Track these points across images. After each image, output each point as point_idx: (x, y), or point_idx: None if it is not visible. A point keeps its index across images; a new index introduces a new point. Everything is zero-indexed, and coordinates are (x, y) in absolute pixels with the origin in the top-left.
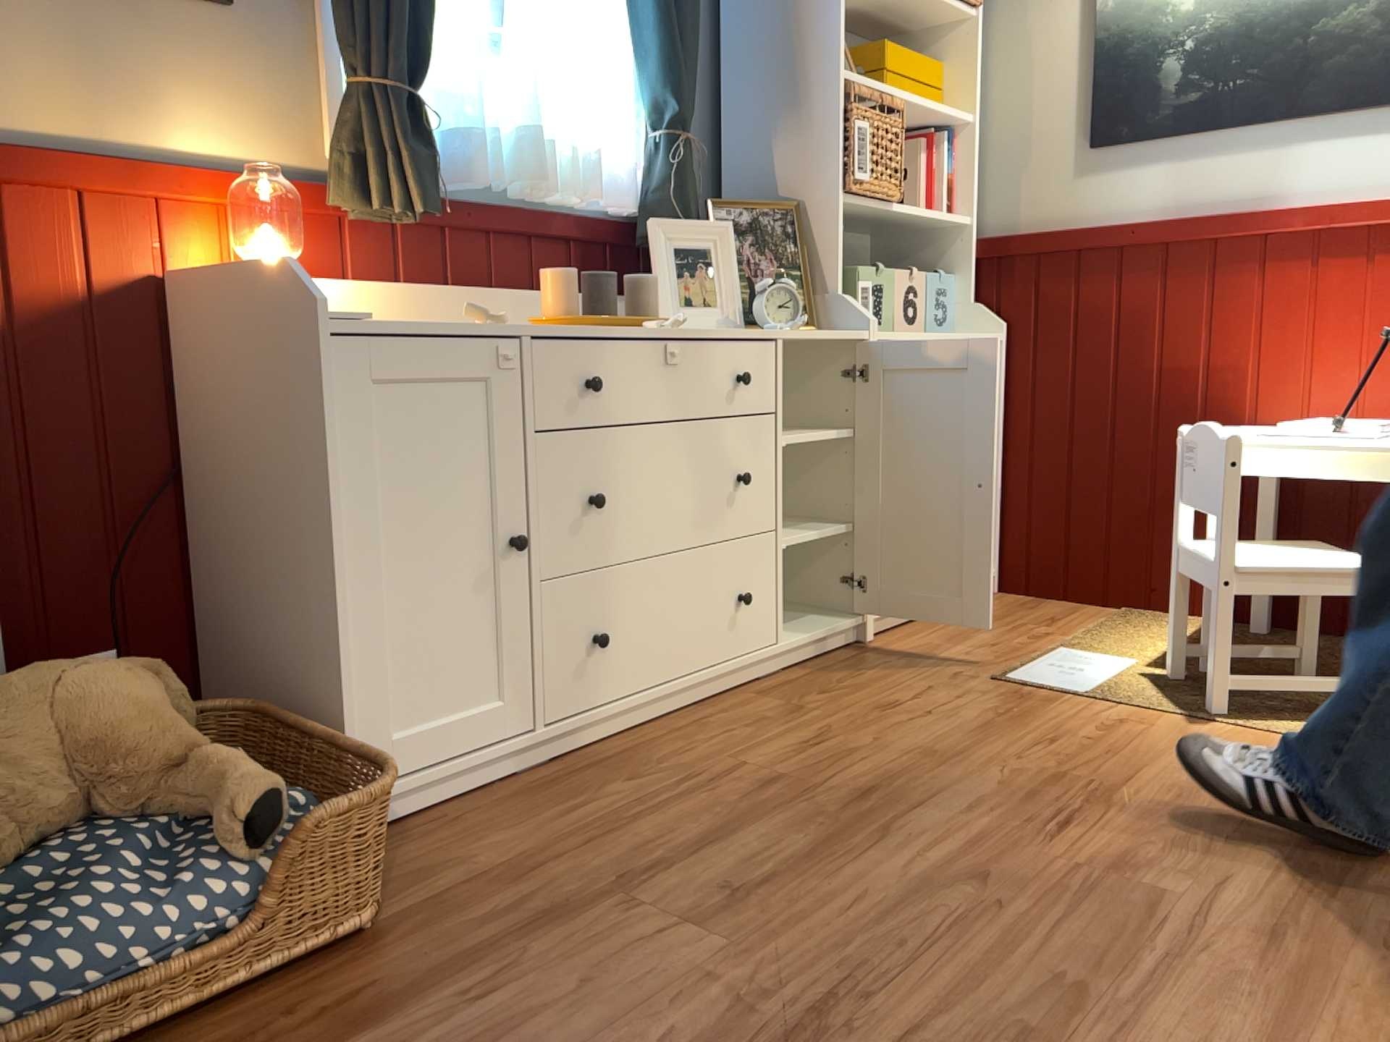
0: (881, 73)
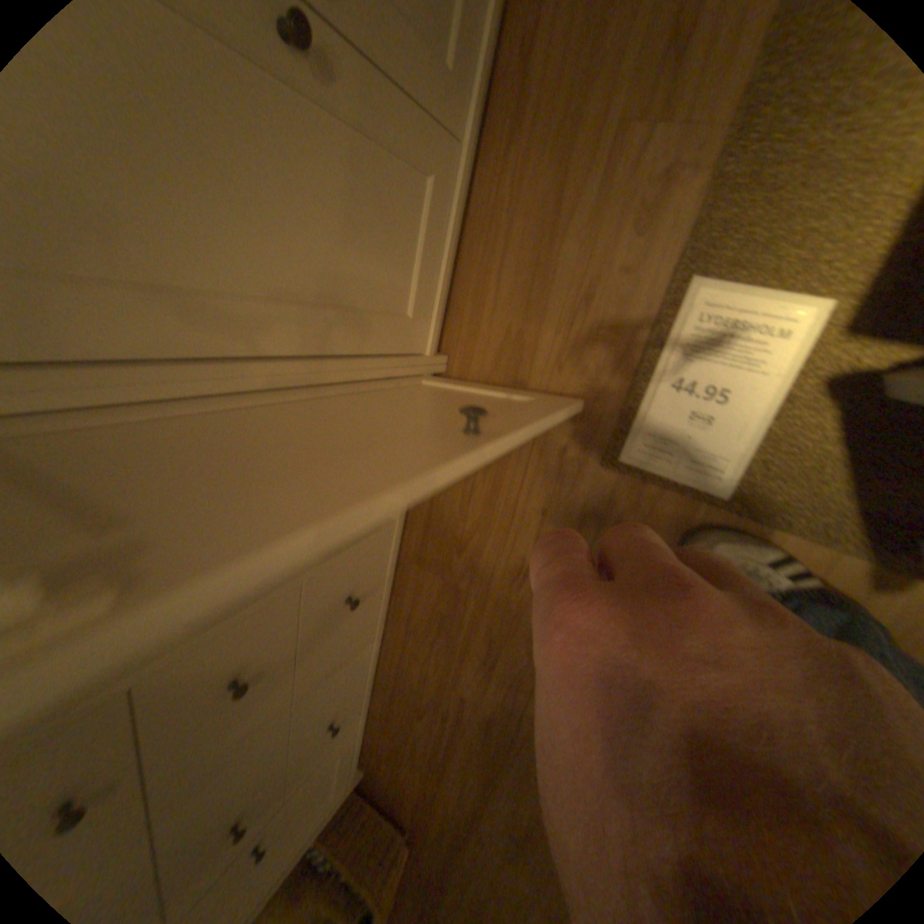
0: None
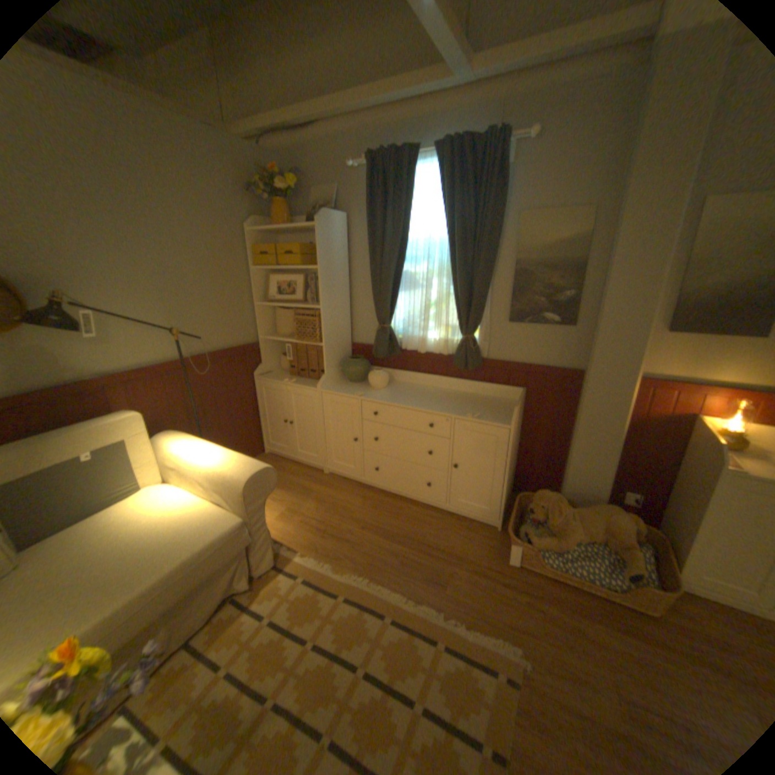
0: None
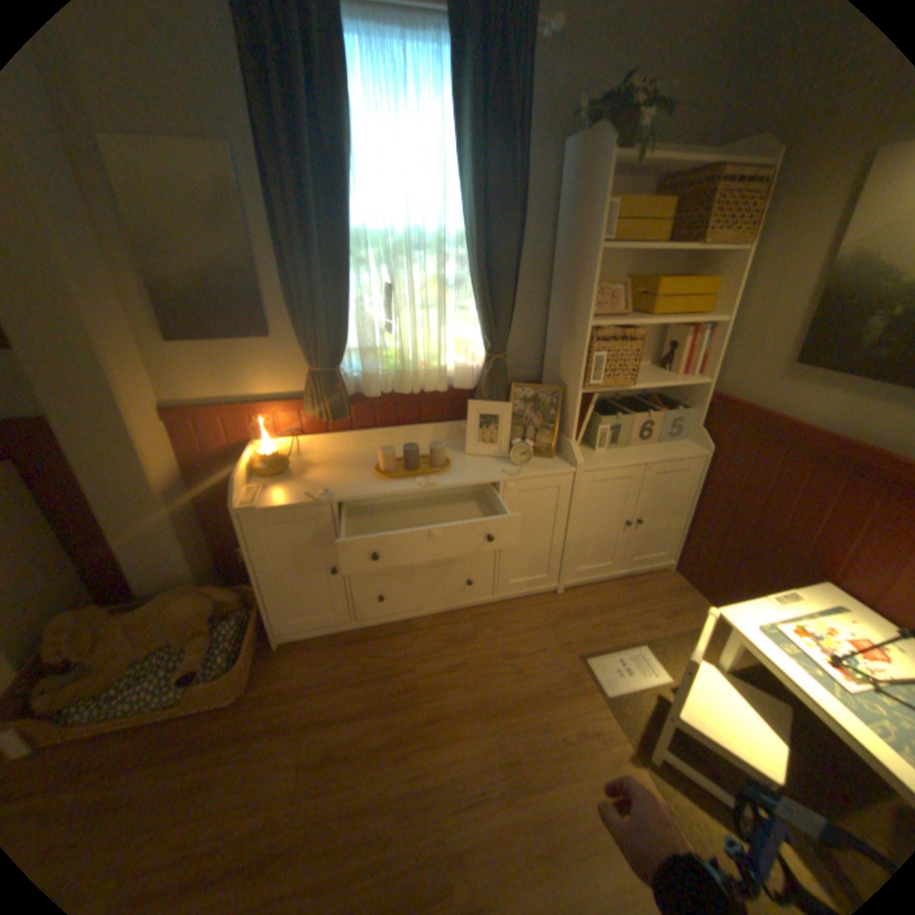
0: (655, 296)
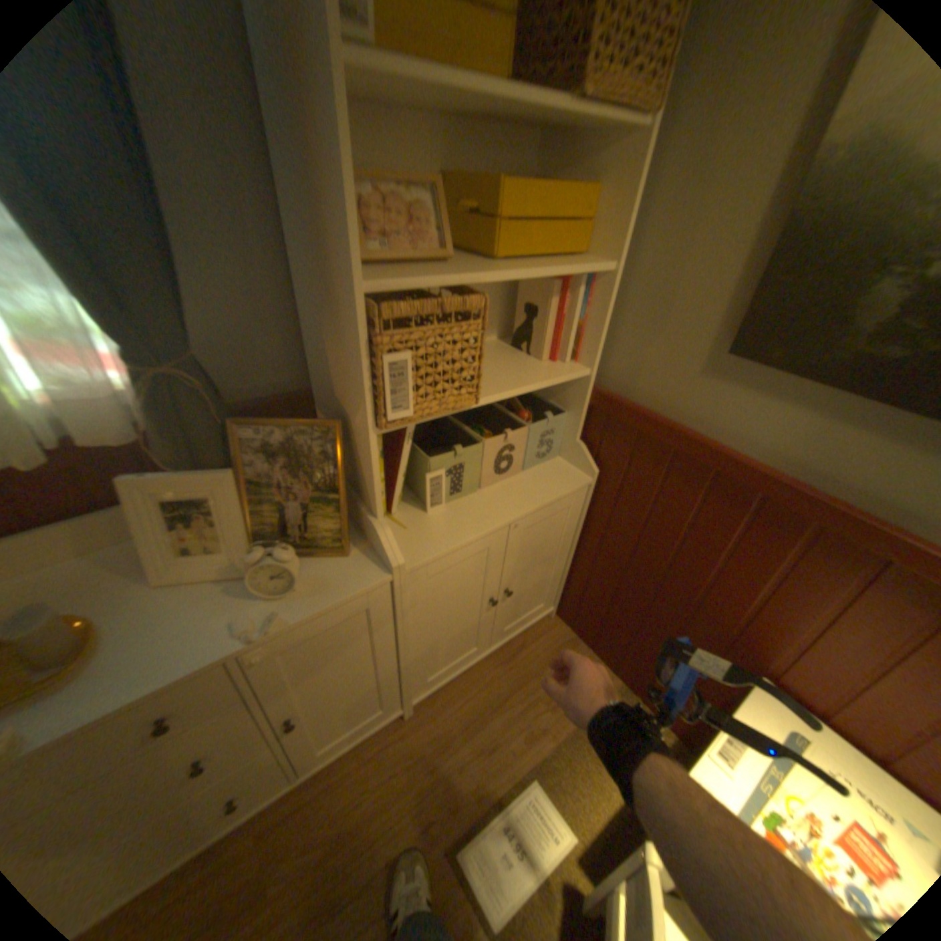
0: (496, 219)
